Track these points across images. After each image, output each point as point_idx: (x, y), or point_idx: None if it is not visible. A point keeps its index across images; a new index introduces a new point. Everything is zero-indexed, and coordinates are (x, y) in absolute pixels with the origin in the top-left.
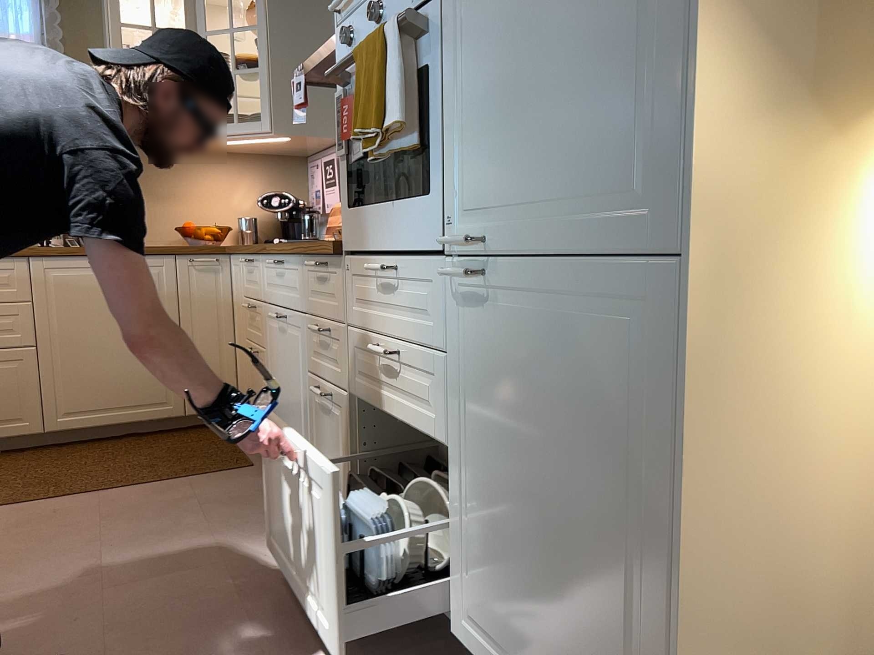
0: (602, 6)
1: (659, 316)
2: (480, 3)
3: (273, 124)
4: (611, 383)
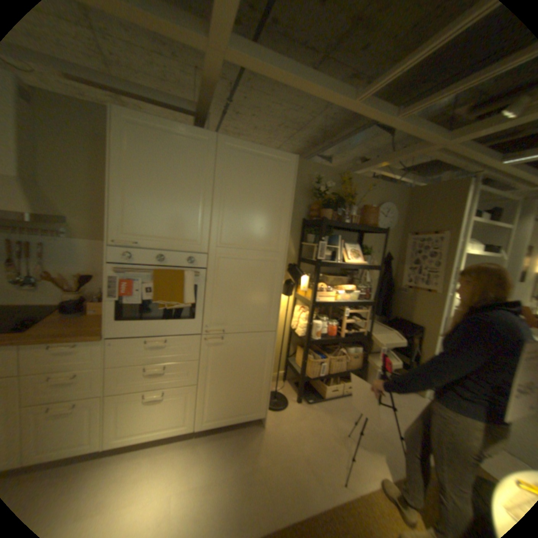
0: (259, 292)
1: (266, 340)
2: (222, 278)
3: None
4: (256, 352)
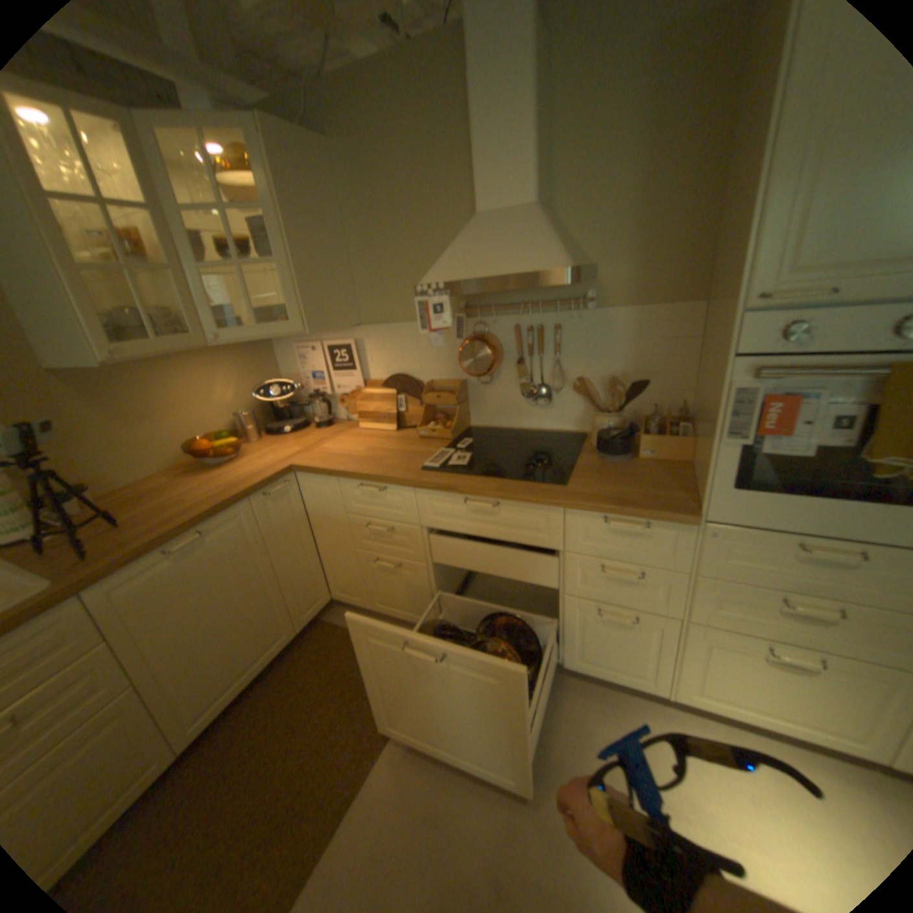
0: None
1: None
2: None
3: (305, 324)
4: None
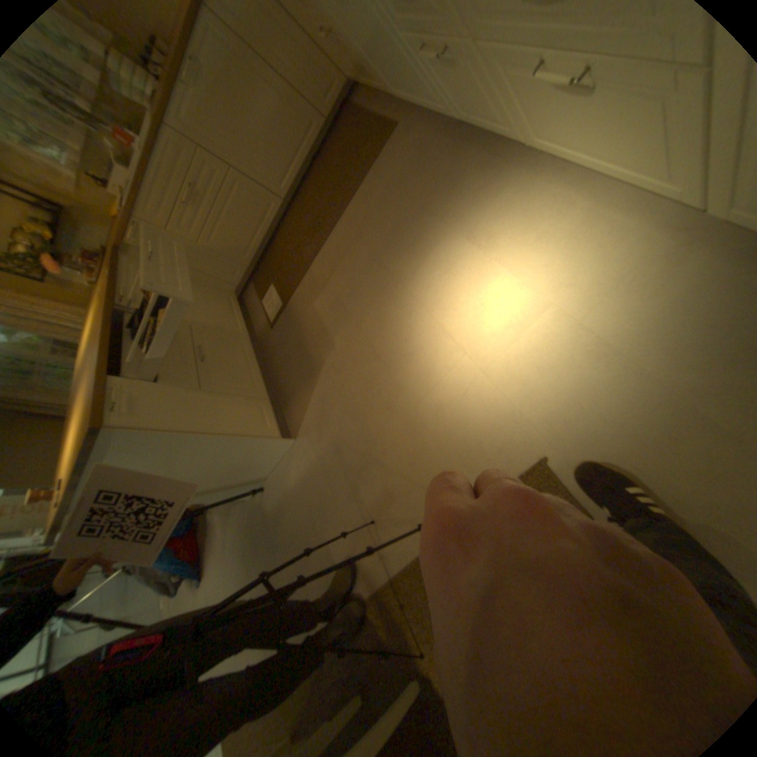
0: None
1: None
2: None
3: None
4: None
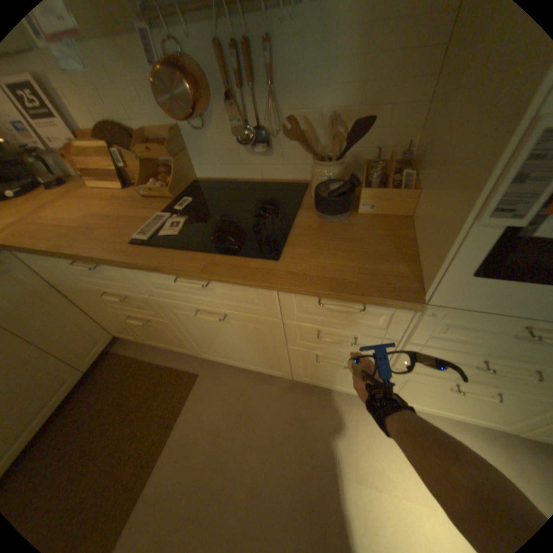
0: None
1: None
2: None
3: None
4: None
